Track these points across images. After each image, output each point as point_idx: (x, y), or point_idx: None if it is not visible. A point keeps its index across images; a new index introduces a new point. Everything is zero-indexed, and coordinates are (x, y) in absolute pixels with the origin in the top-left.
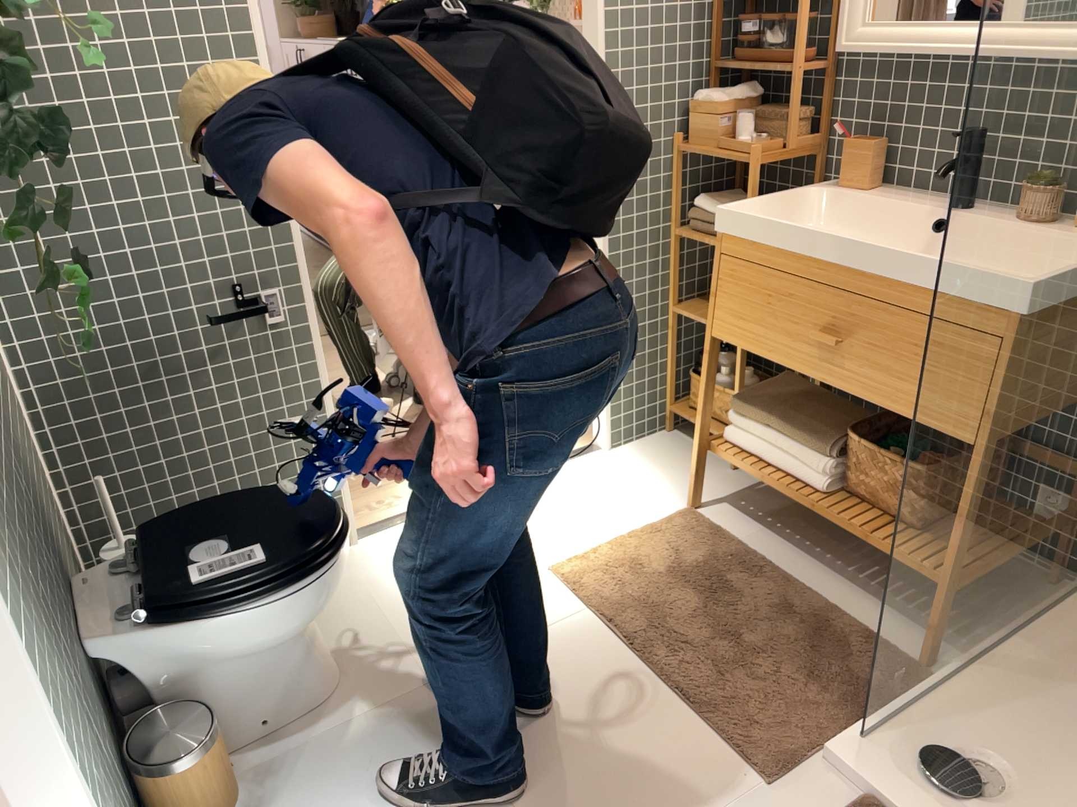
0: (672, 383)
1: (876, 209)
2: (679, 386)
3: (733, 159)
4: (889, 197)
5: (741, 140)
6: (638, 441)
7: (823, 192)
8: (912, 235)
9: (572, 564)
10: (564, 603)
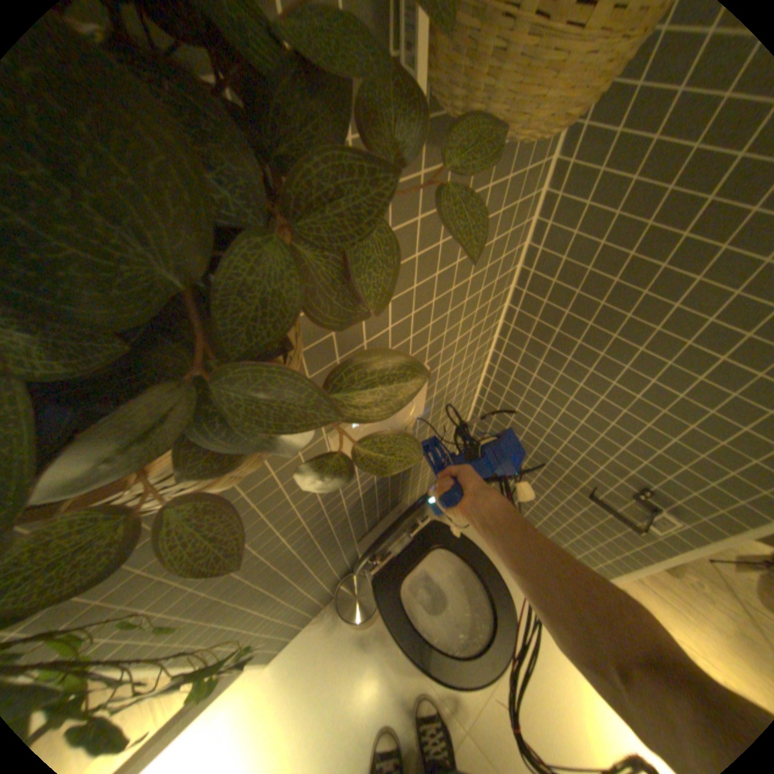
0: None
1: None
2: None
3: None
4: None
5: None
6: None
7: None
8: None
9: None
10: None
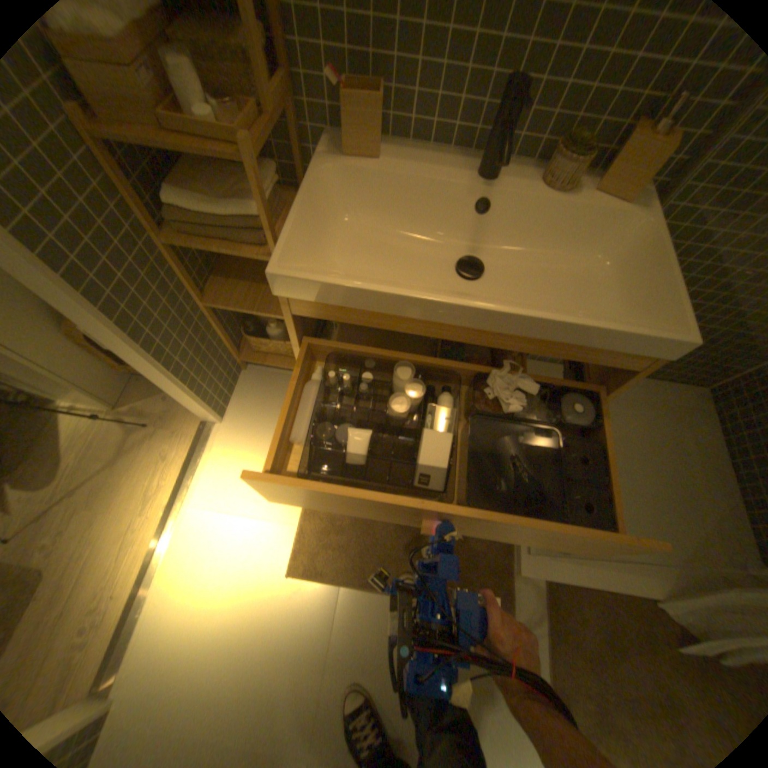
0: (232, 350)
1: (400, 180)
2: (231, 340)
3: (203, 148)
4: (395, 153)
5: (199, 112)
6: (230, 395)
7: (334, 168)
8: (446, 207)
9: (293, 558)
10: (320, 598)
